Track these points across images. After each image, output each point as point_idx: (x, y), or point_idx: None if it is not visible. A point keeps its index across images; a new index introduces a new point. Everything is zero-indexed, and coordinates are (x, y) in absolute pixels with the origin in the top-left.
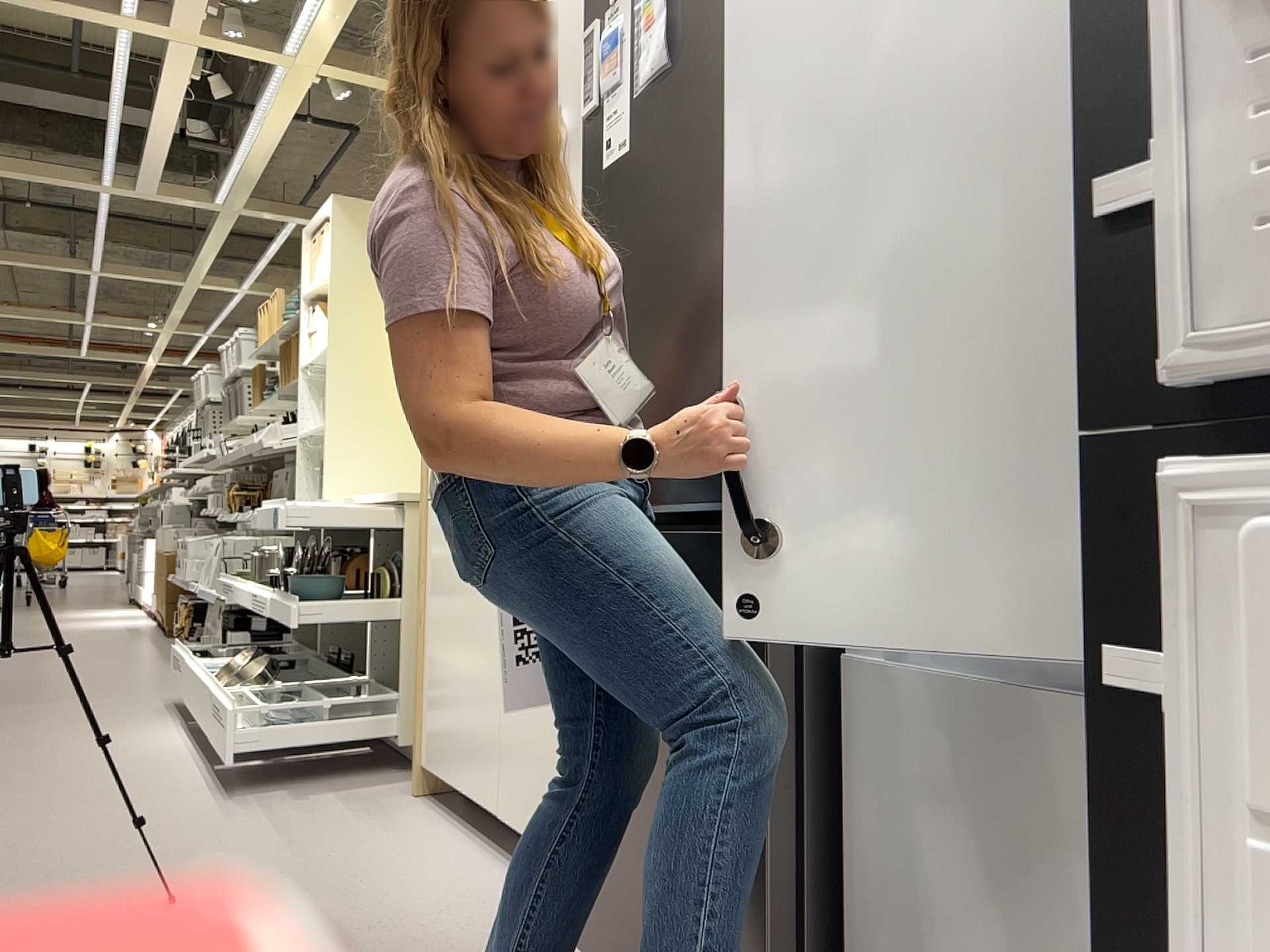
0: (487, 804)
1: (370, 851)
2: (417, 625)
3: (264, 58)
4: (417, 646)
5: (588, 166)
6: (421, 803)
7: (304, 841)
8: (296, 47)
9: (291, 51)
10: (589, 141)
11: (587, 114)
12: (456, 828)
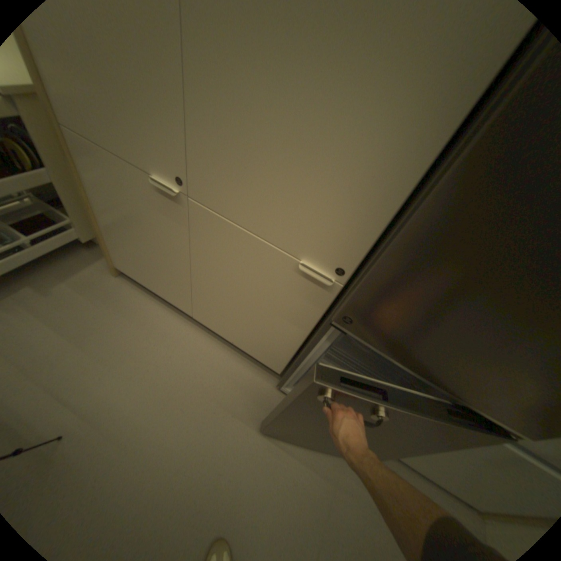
0: (182, 308)
1: (129, 338)
2: (86, 207)
3: None
4: (90, 218)
5: None
6: (123, 282)
7: (85, 339)
8: None
9: None
10: None
11: None
12: (157, 303)
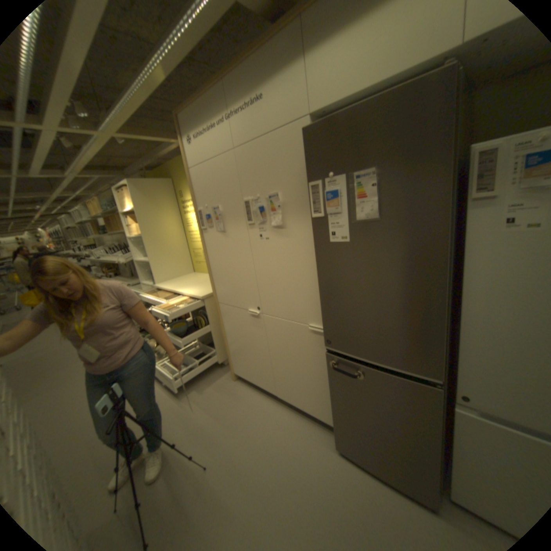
0: (270, 391)
1: (241, 414)
2: (223, 337)
3: (87, 132)
4: (224, 343)
5: (317, 235)
6: (237, 383)
7: (218, 416)
8: (102, 127)
9: (99, 128)
10: (316, 226)
11: (315, 216)
12: (256, 393)
